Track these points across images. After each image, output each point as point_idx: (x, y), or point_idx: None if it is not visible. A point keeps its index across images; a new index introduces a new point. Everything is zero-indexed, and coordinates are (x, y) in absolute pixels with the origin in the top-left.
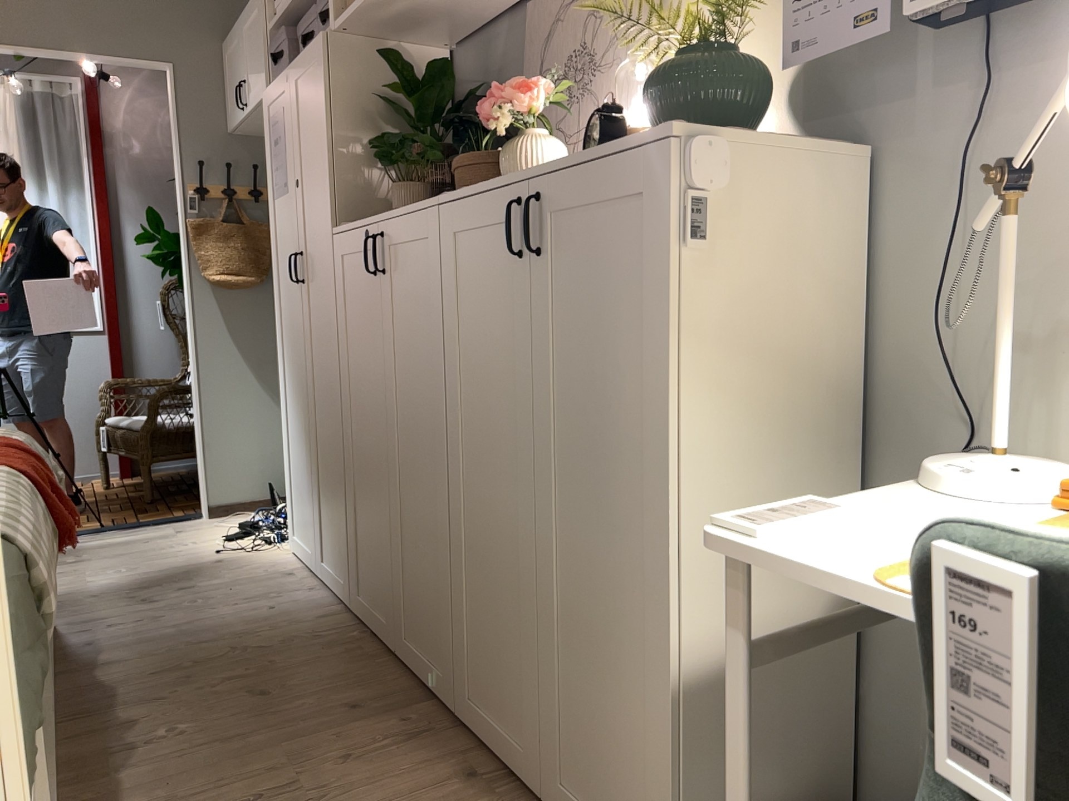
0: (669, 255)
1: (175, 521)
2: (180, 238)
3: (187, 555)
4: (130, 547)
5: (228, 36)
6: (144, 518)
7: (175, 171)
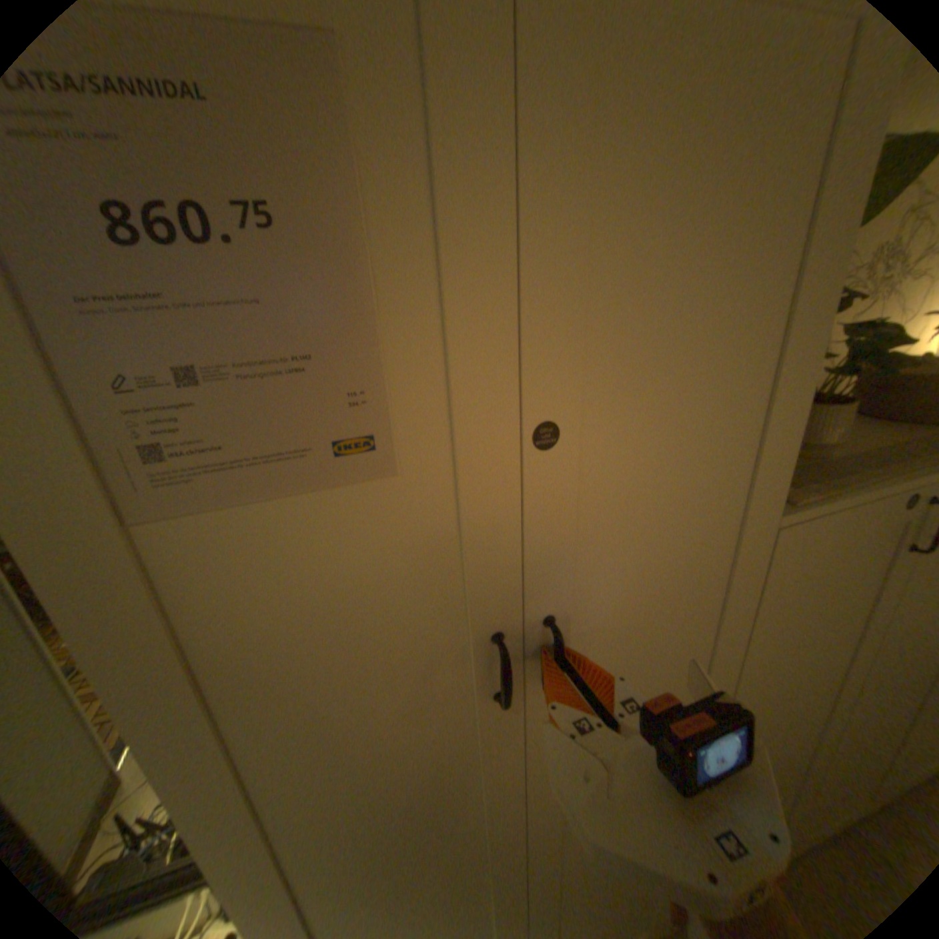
0: None
1: None
2: None
3: None
4: None
5: None
6: None
7: None
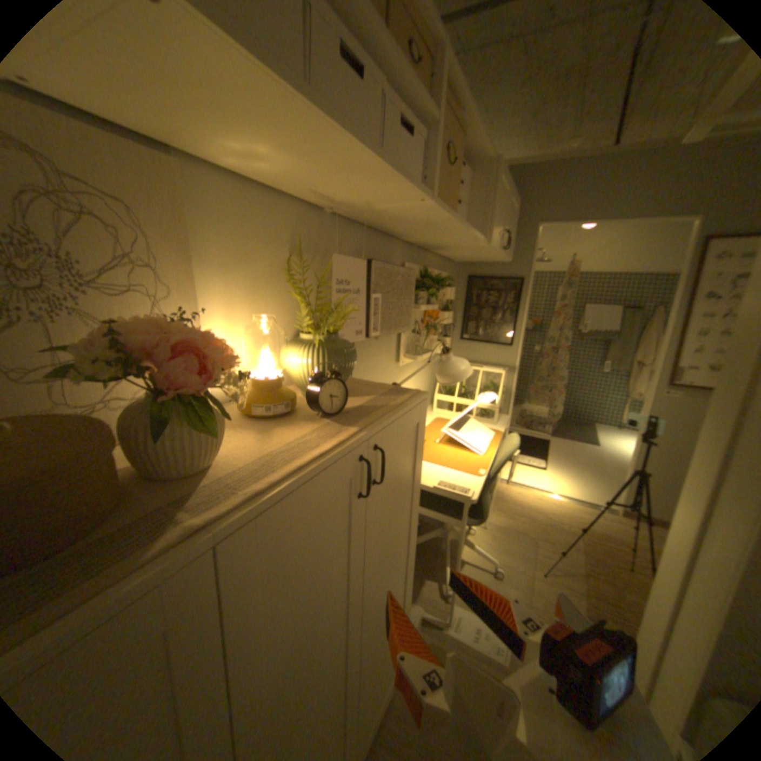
0: (422, 440)
1: None
2: None
3: None
4: None
5: None
6: None
7: None
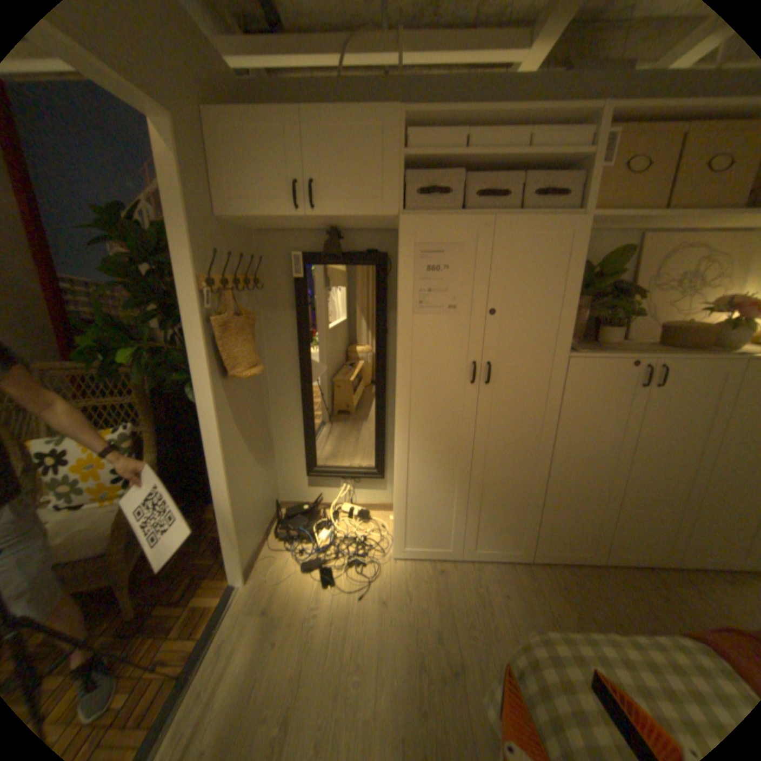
0: None
1: (226, 612)
2: (186, 338)
3: (350, 622)
4: (275, 664)
5: (235, 109)
6: (192, 635)
7: (172, 258)
